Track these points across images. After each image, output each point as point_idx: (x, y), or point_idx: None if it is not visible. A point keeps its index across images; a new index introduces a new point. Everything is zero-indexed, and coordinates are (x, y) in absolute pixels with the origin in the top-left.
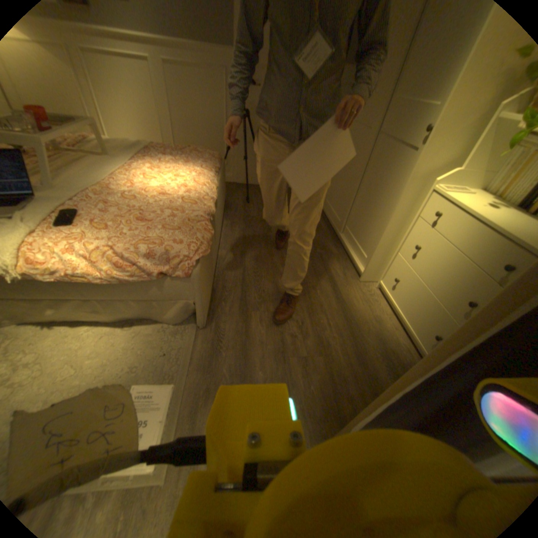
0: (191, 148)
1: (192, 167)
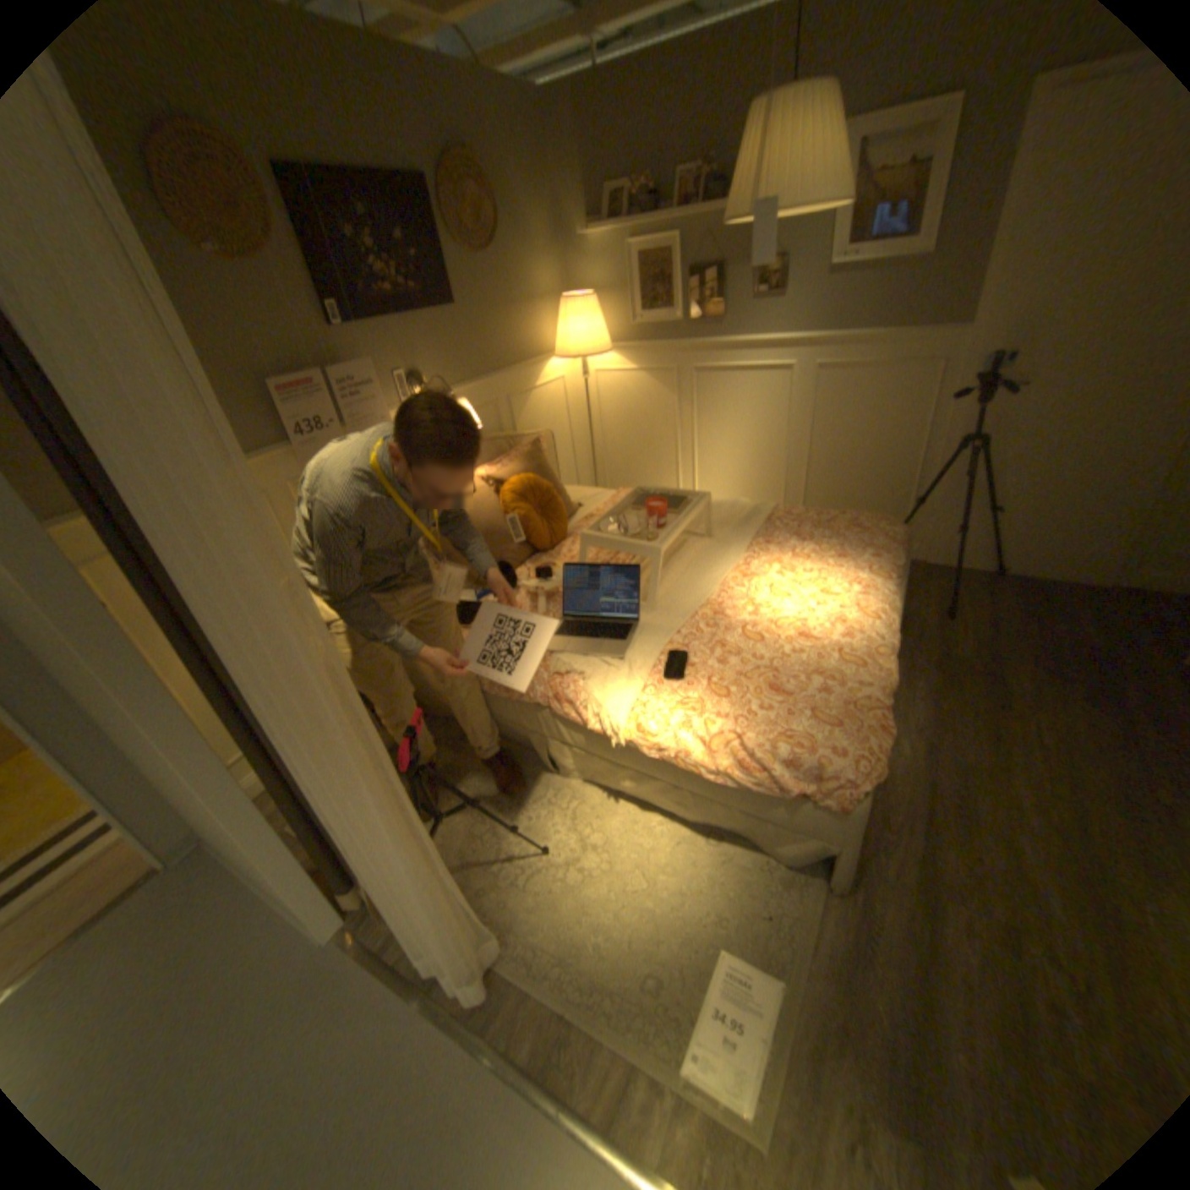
0: (848, 519)
1: (853, 572)
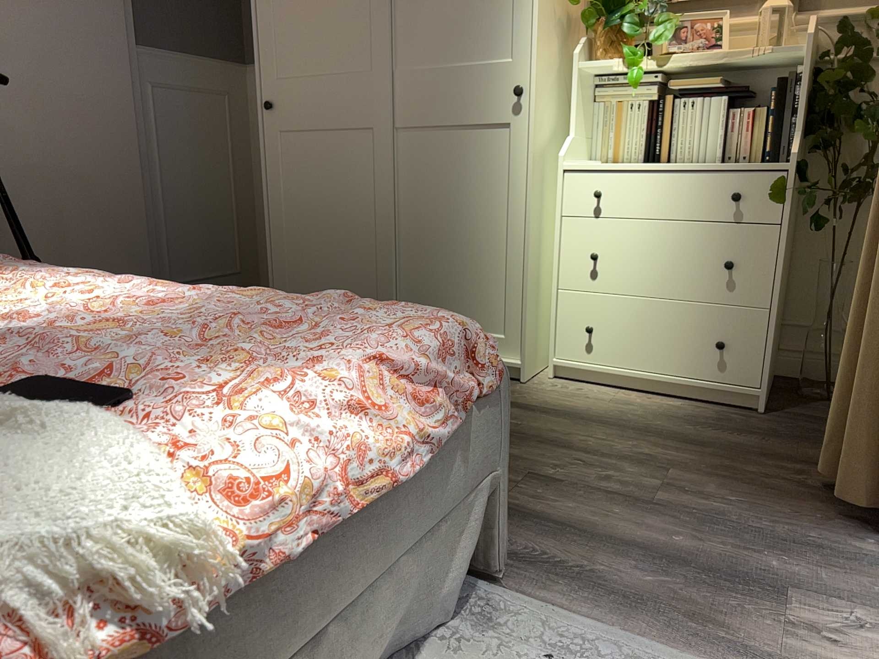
0: None
1: (44, 276)
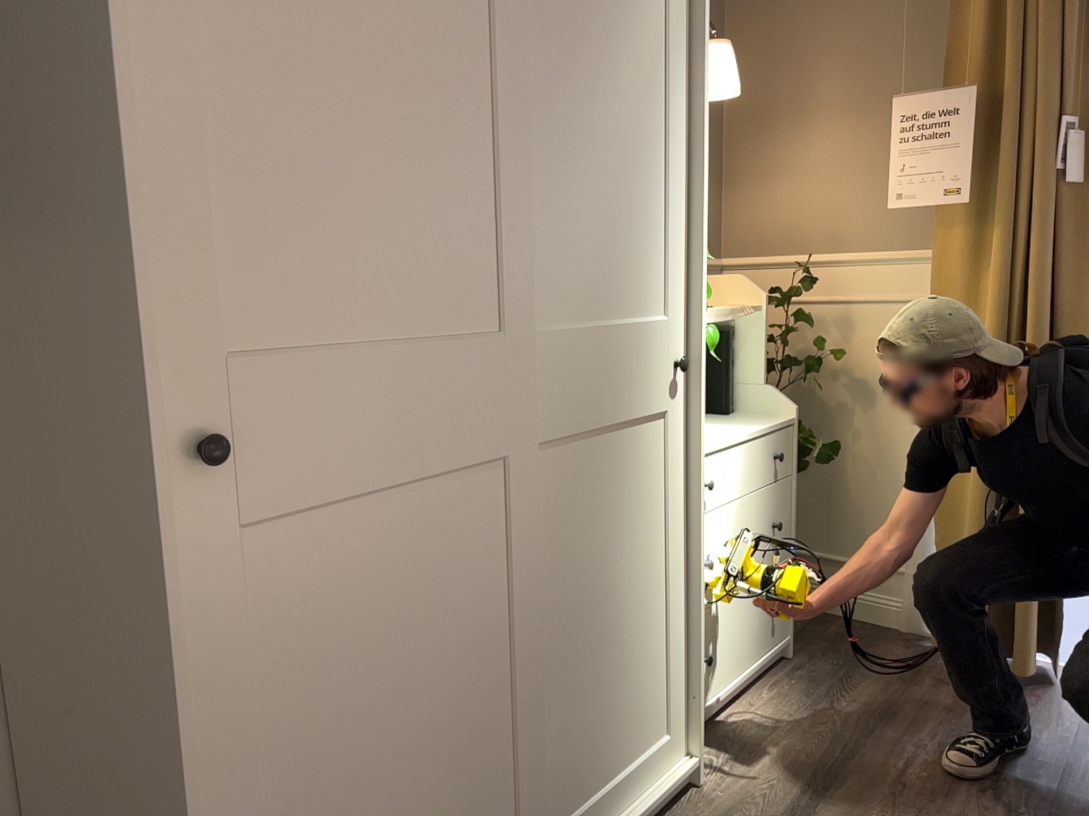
0: None
1: None
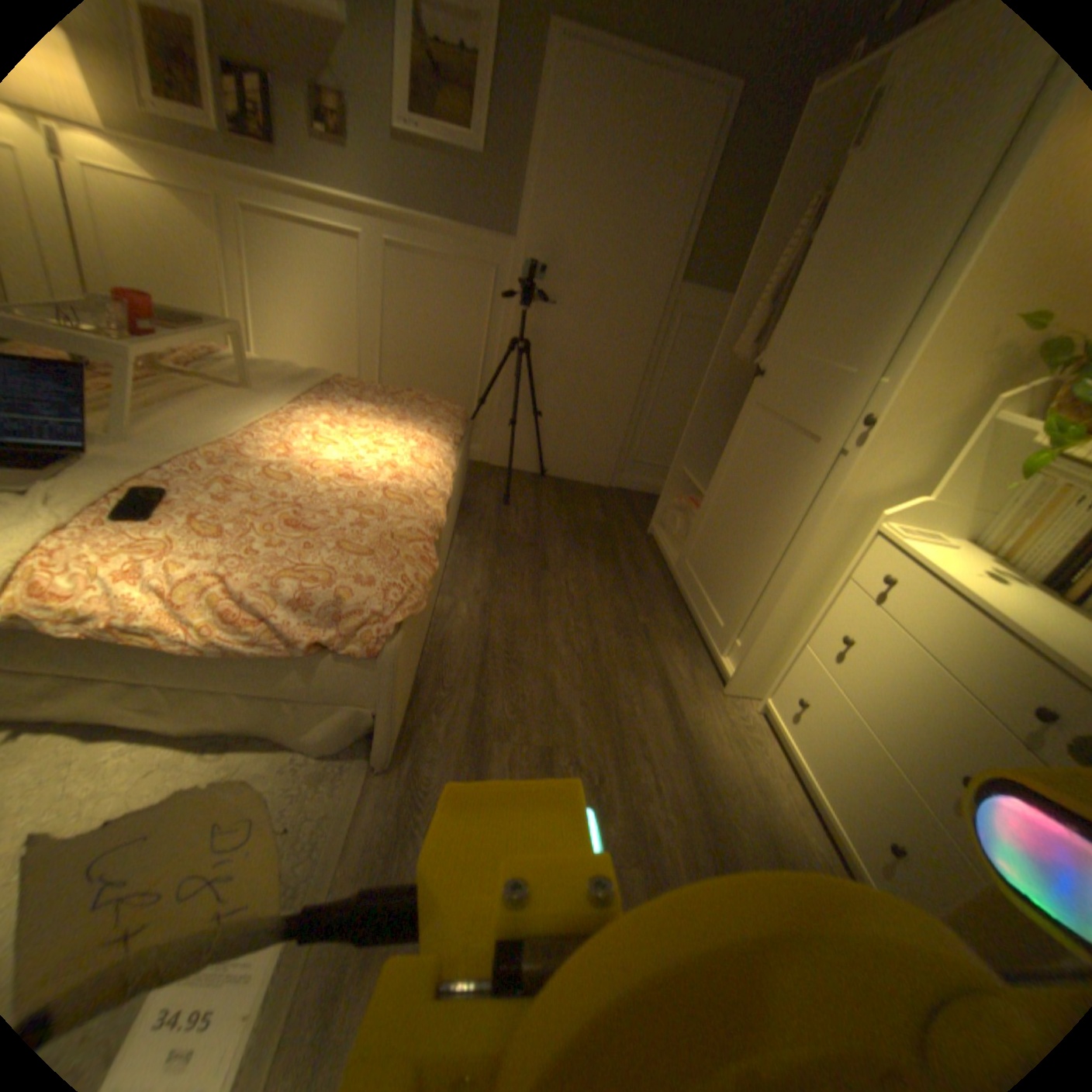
0: (412, 393)
1: (409, 429)
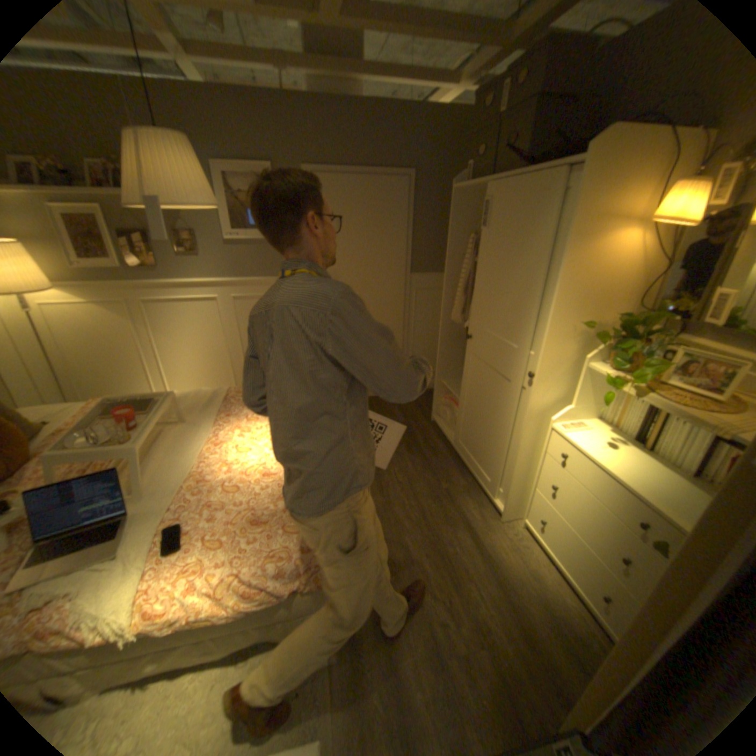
0: None
1: None
